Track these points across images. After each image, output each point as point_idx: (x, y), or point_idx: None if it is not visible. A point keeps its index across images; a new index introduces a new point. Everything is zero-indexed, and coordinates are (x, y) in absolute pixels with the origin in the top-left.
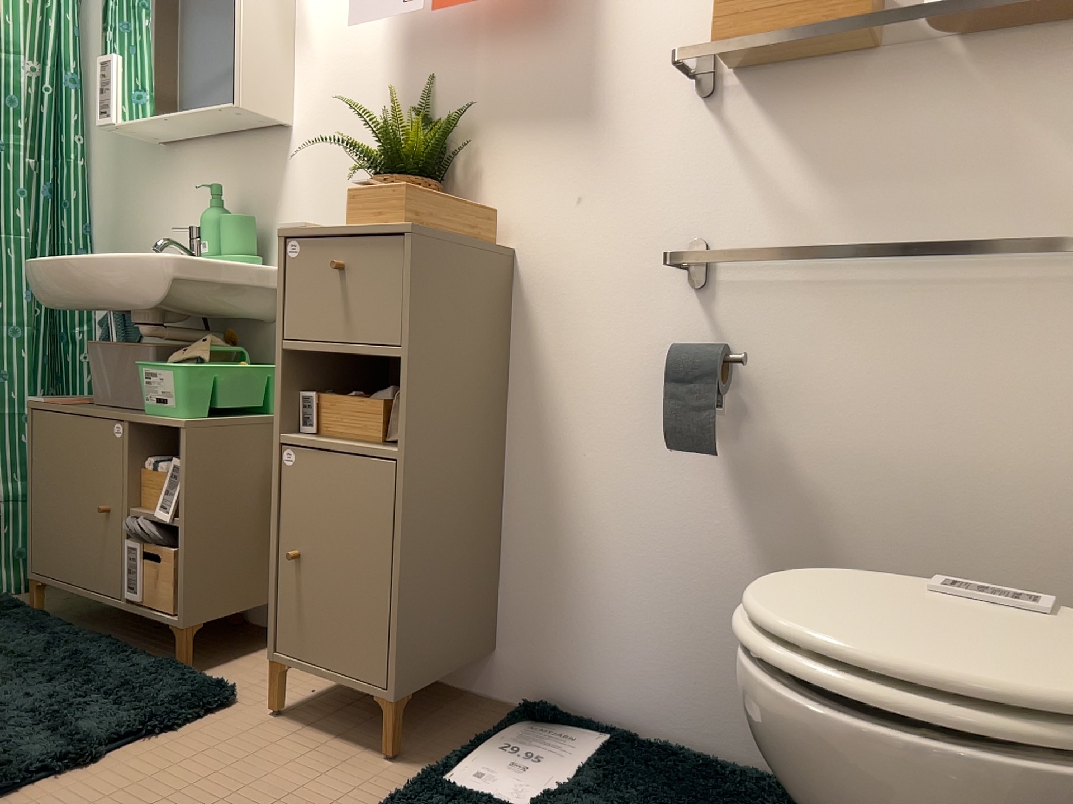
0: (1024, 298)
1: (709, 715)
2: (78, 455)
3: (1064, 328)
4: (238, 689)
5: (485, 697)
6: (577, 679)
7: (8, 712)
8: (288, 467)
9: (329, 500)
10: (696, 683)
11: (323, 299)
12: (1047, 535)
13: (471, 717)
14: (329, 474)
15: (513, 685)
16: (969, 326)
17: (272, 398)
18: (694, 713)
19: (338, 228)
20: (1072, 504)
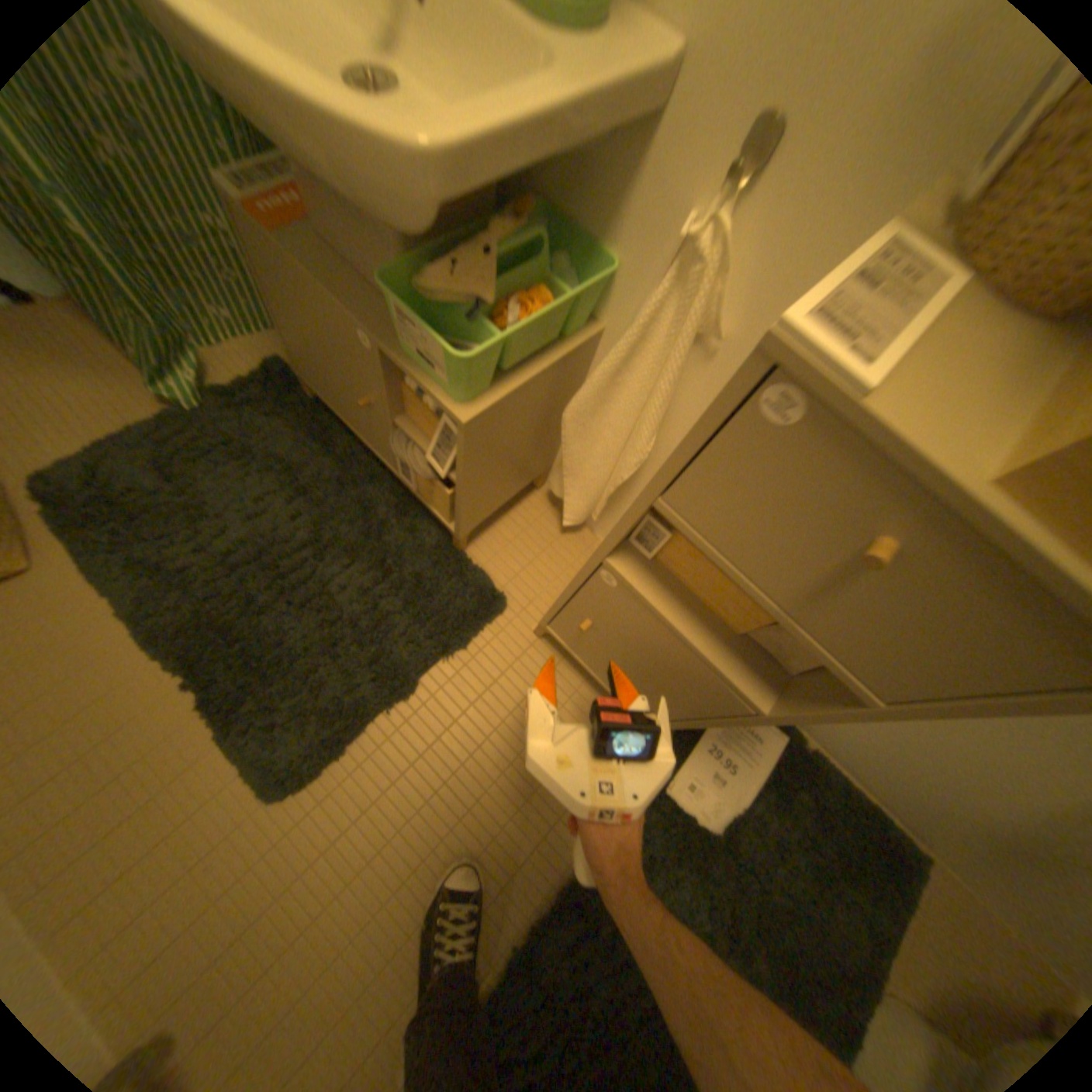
0: None
1: (880, 775)
2: (316, 315)
3: None
4: (509, 582)
5: None
6: None
7: (336, 623)
8: (609, 581)
9: (651, 641)
10: (890, 767)
11: (795, 532)
12: None
13: None
14: (664, 635)
15: None
16: None
17: (576, 316)
18: (869, 766)
19: (982, 480)
20: None
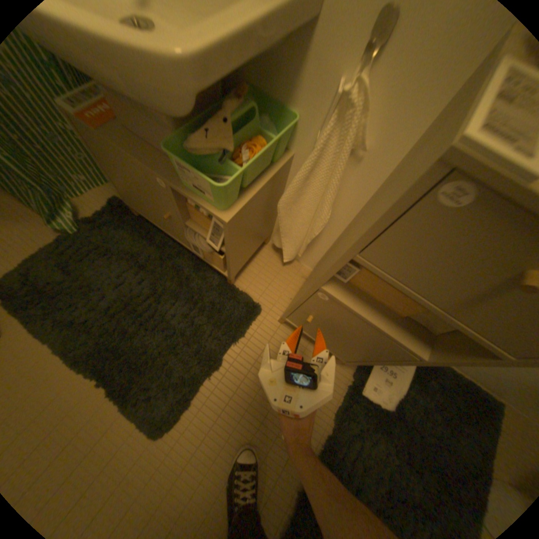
0: None
1: None
2: (132, 174)
3: None
4: (260, 297)
5: None
6: None
7: (173, 336)
8: (322, 297)
9: (349, 325)
10: None
11: (454, 268)
12: None
13: None
14: (358, 322)
15: None
16: None
17: (278, 151)
18: None
19: None
20: None
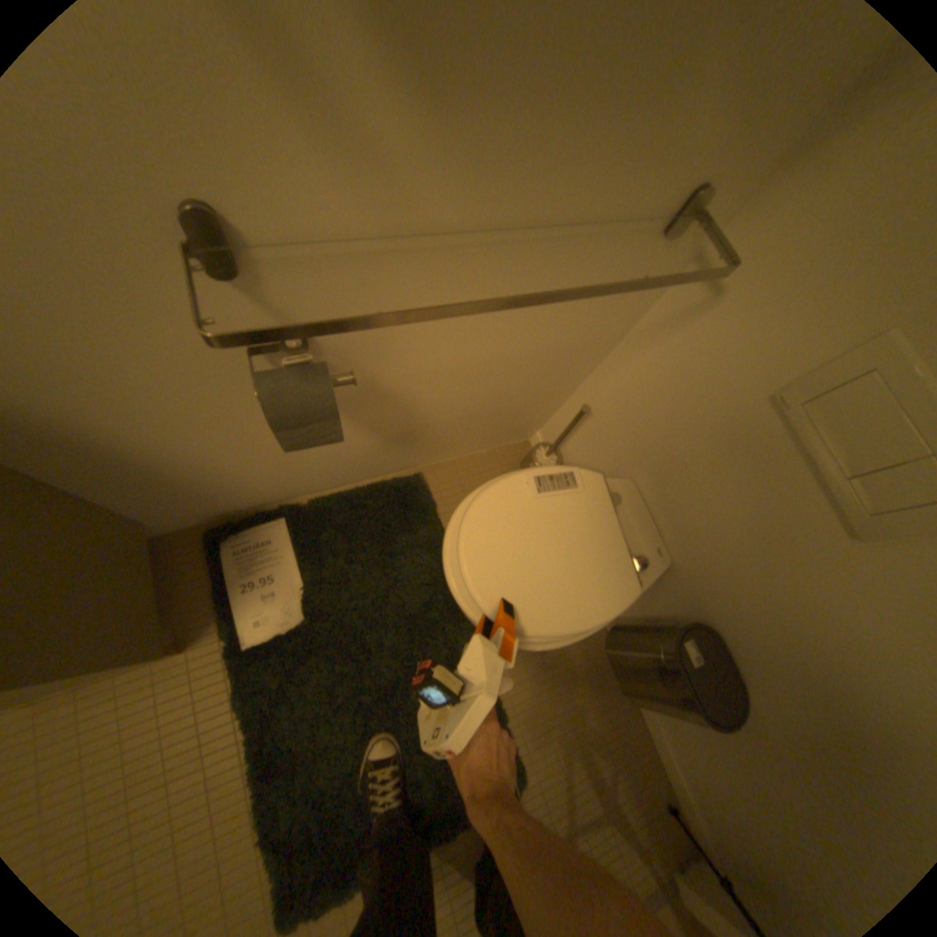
0: (592, 246)
1: (336, 478)
2: None
3: (605, 265)
4: None
5: (157, 536)
6: (233, 504)
7: None
8: None
9: None
10: (324, 474)
11: None
12: (535, 369)
13: (174, 564)
14: None
15: (177, 524)
16: (542, 272)
17: None
18: (326, 481)
19: None
20: (555, 354)
